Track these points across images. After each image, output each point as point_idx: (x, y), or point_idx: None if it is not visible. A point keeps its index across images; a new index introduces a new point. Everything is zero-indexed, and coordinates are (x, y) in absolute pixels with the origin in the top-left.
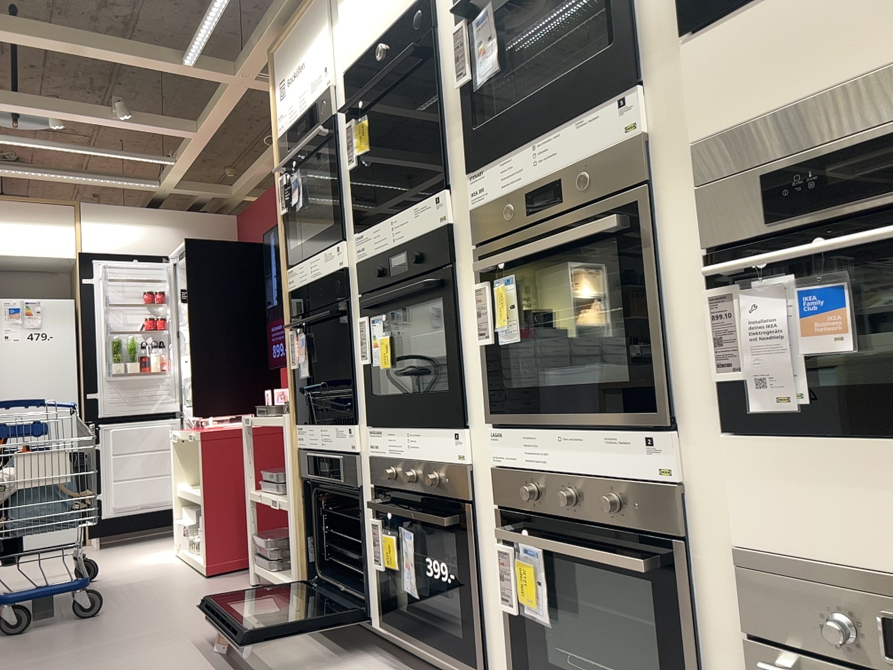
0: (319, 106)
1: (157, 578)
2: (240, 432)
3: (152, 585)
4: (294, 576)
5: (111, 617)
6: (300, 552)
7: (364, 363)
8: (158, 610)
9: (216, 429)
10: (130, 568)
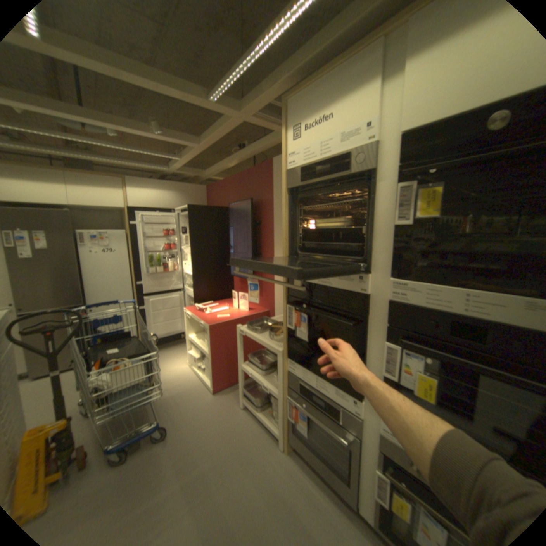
0: (354, 155)
1: (185, 393)
2: (228, 323)
3: (185, 402)
4: (281, 435)
5: (172, 445)
6: (286, 425)
7: (392, 379)
8: (198, 438)
9: (215, 321)
10: (168, 379)
